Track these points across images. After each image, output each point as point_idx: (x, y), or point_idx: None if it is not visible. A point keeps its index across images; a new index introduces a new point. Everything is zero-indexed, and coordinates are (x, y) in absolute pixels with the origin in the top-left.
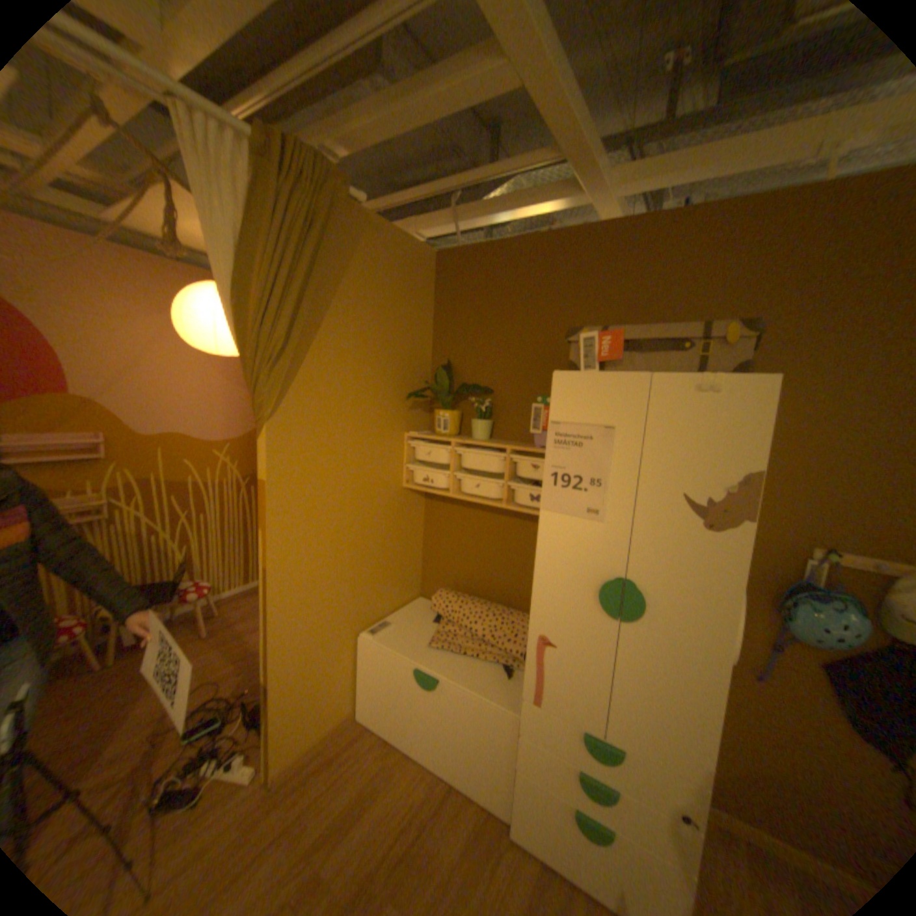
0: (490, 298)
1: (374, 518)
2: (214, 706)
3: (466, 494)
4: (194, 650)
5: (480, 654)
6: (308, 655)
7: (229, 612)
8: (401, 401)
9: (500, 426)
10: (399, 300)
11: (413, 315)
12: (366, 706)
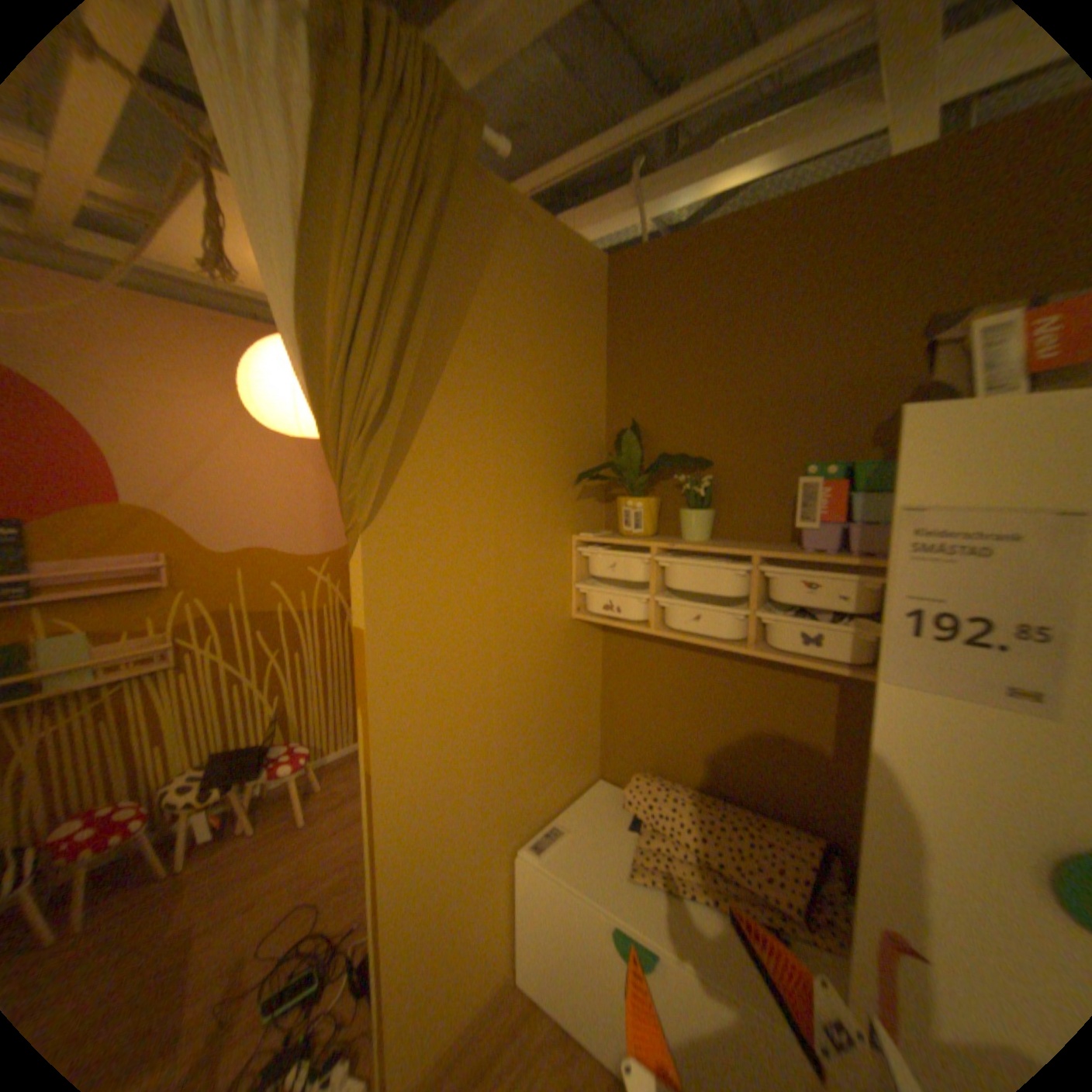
0: (702, 313)
1: (533, 669)
2: (312, 946)
3: (681, 630)
4: (289, 845)
5: (720, 900)
6: (443, 897)
7: (335, 784)
8: (565, 486)
9: (726, 517)
10: (558, 330)
11: (578, 354)
12: (532, 965)
